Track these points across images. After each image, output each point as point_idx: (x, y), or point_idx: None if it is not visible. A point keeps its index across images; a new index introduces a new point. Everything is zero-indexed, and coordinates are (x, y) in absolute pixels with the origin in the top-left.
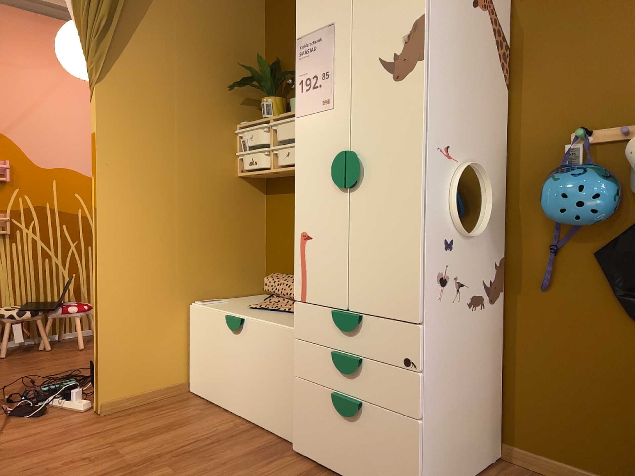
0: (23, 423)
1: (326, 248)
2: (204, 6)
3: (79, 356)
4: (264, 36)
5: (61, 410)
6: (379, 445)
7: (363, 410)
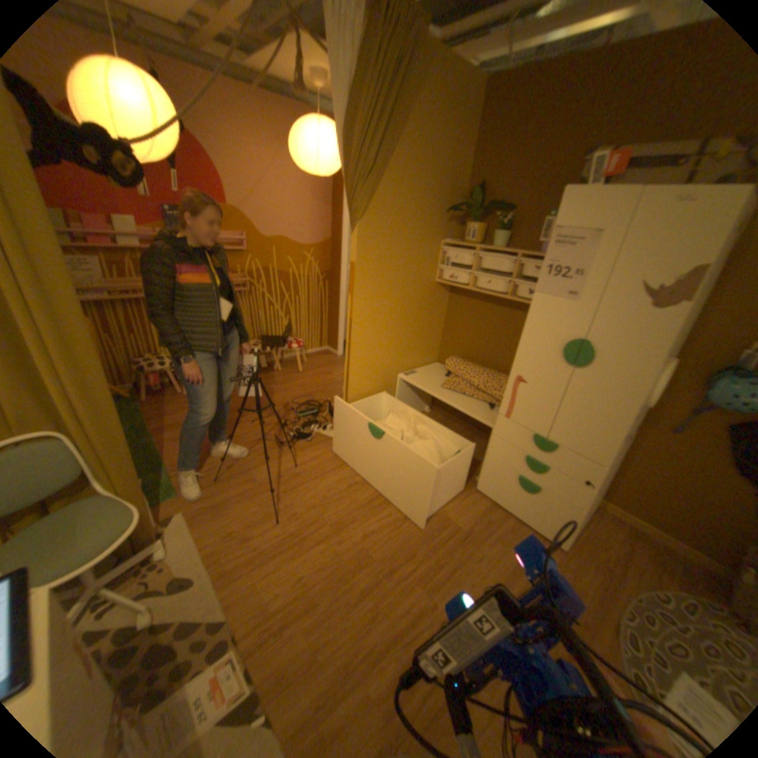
0: (306, 448)
1: (539, 395)
2: (436, 131)
3: (305, 382)
4: (473, 154)
5: (321, 437)
6: (548, 512)
7: (542, 492)
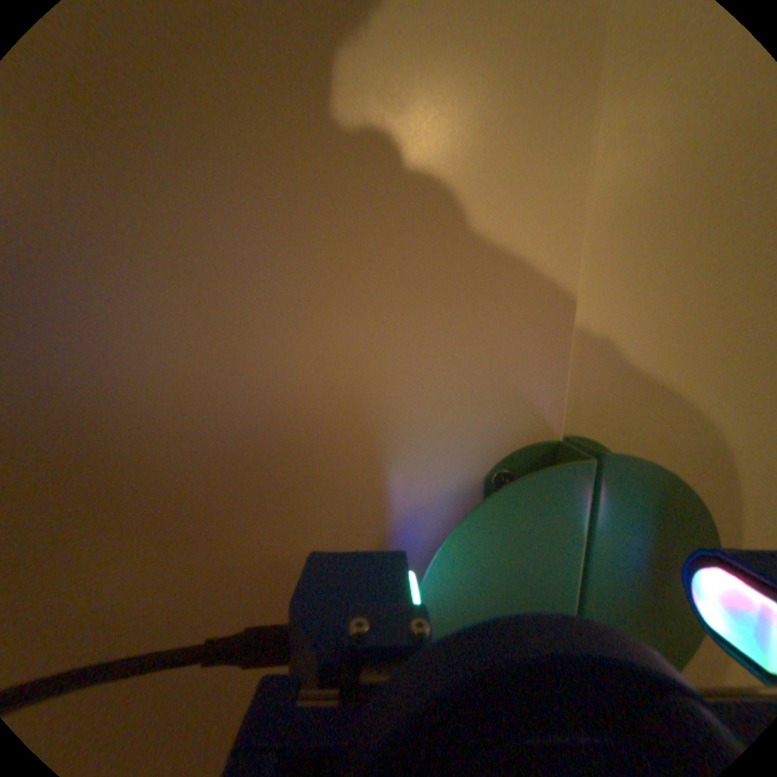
0: None
1: None
2: None
3: None
4: None
5: None
6: None
7: None
